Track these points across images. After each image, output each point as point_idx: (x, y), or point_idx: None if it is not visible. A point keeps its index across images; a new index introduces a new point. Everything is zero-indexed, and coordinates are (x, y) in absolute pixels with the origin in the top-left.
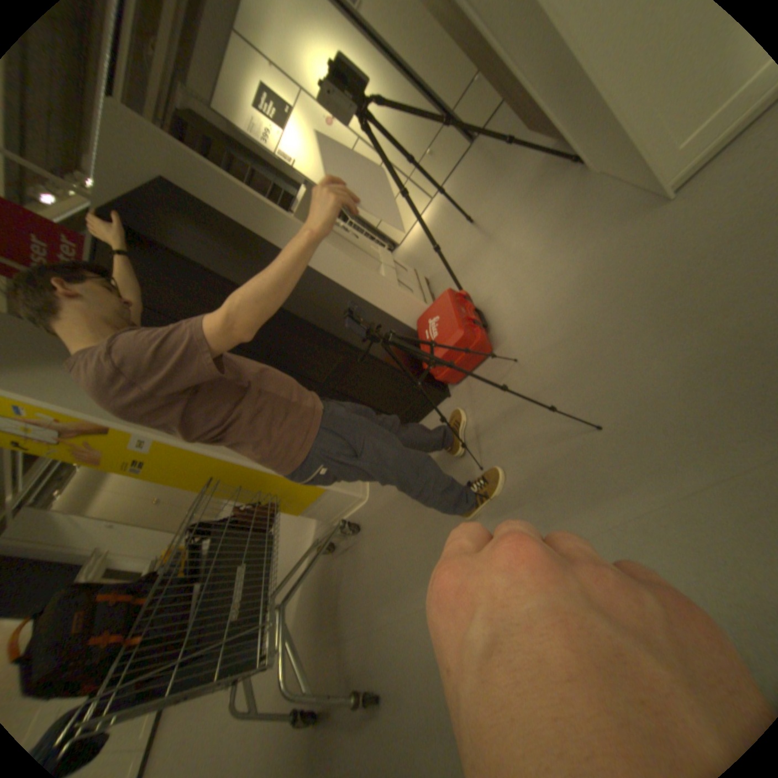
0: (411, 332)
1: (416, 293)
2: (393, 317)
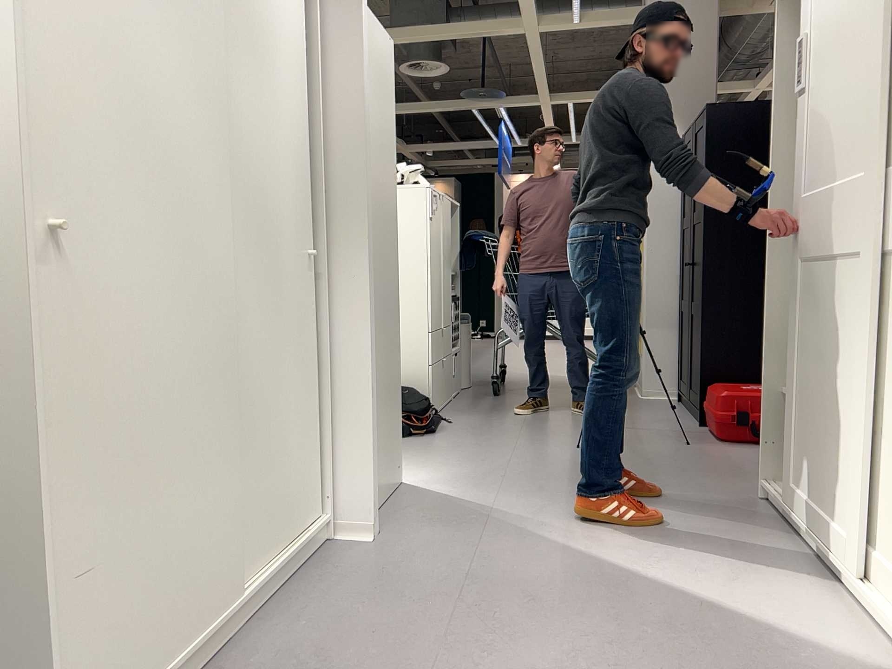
0: None
1: None
2: None
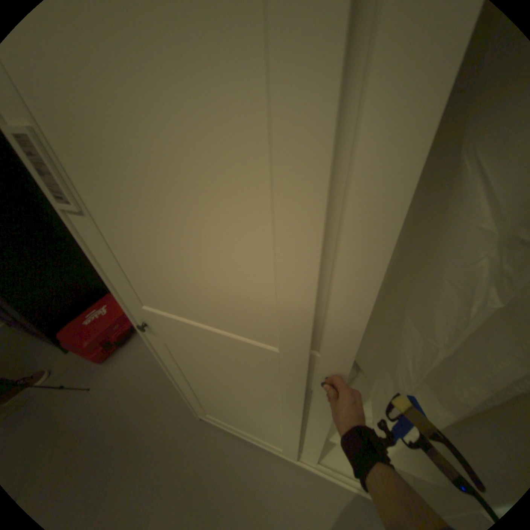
0: (102, 293)
1: None
2: None
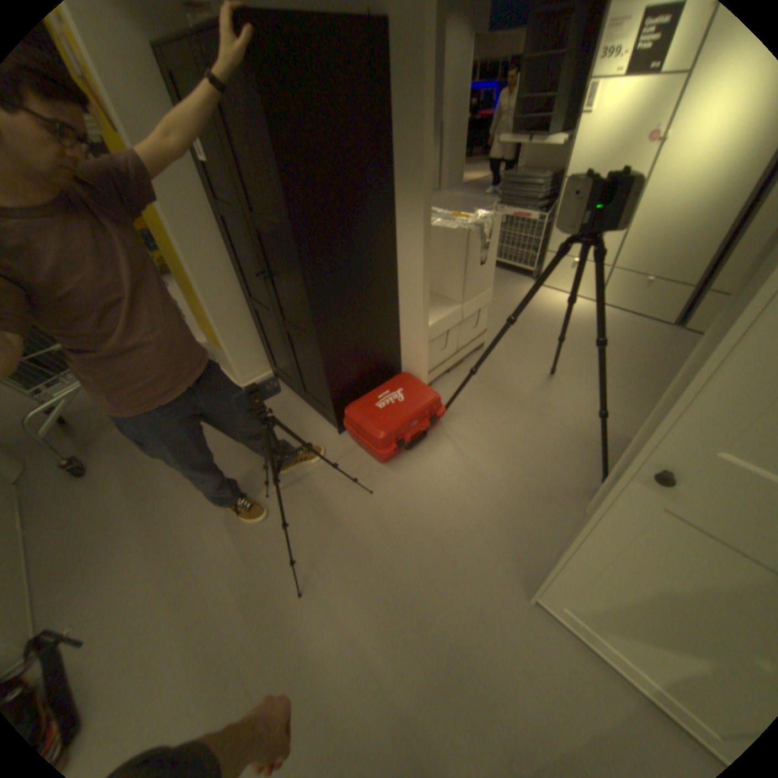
0: (392, 369)
1: (443, 352)
2: (397, 346)
